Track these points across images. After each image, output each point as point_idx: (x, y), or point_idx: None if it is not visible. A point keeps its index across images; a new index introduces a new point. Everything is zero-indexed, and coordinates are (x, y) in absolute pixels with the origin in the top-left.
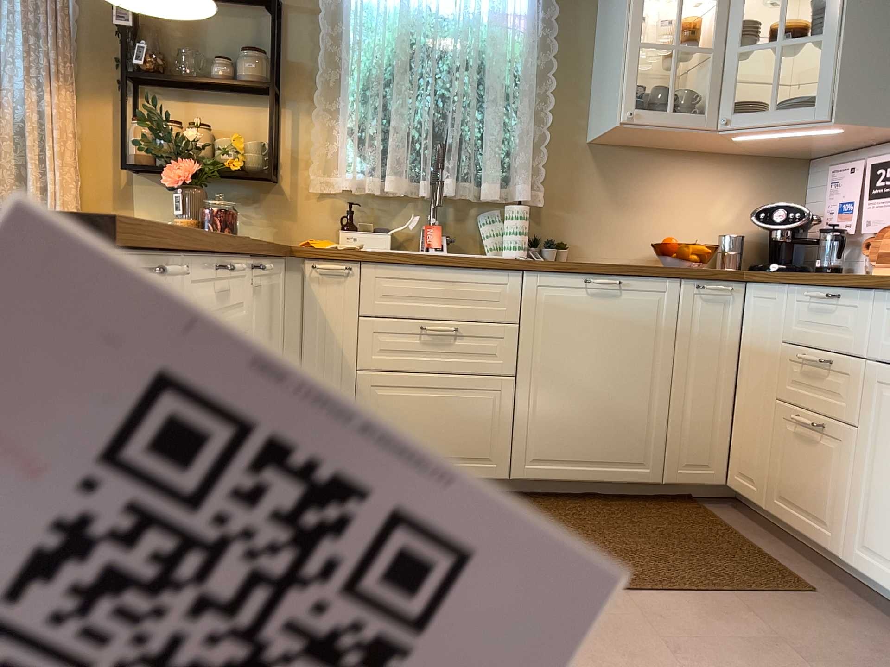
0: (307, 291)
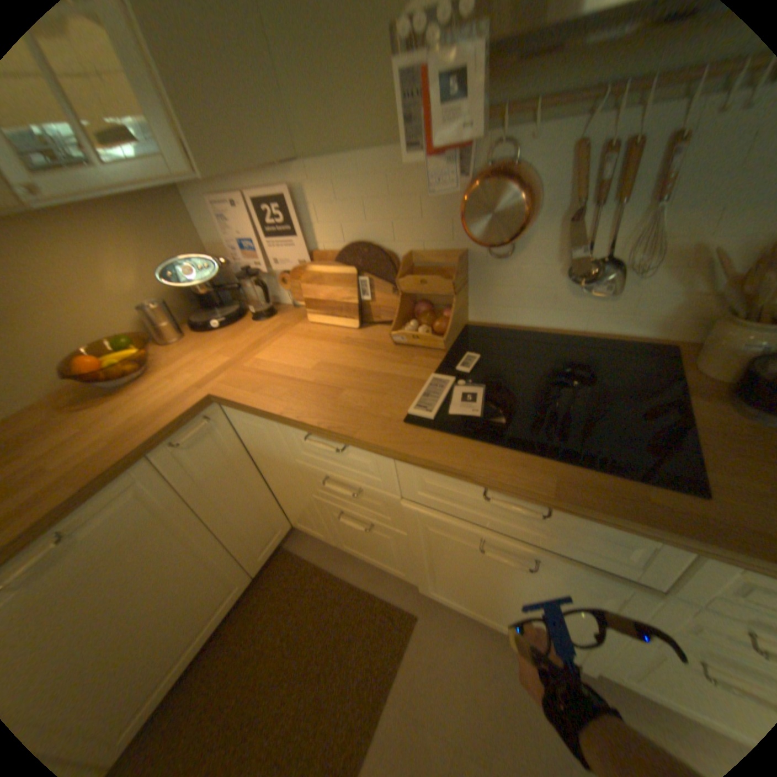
0: None
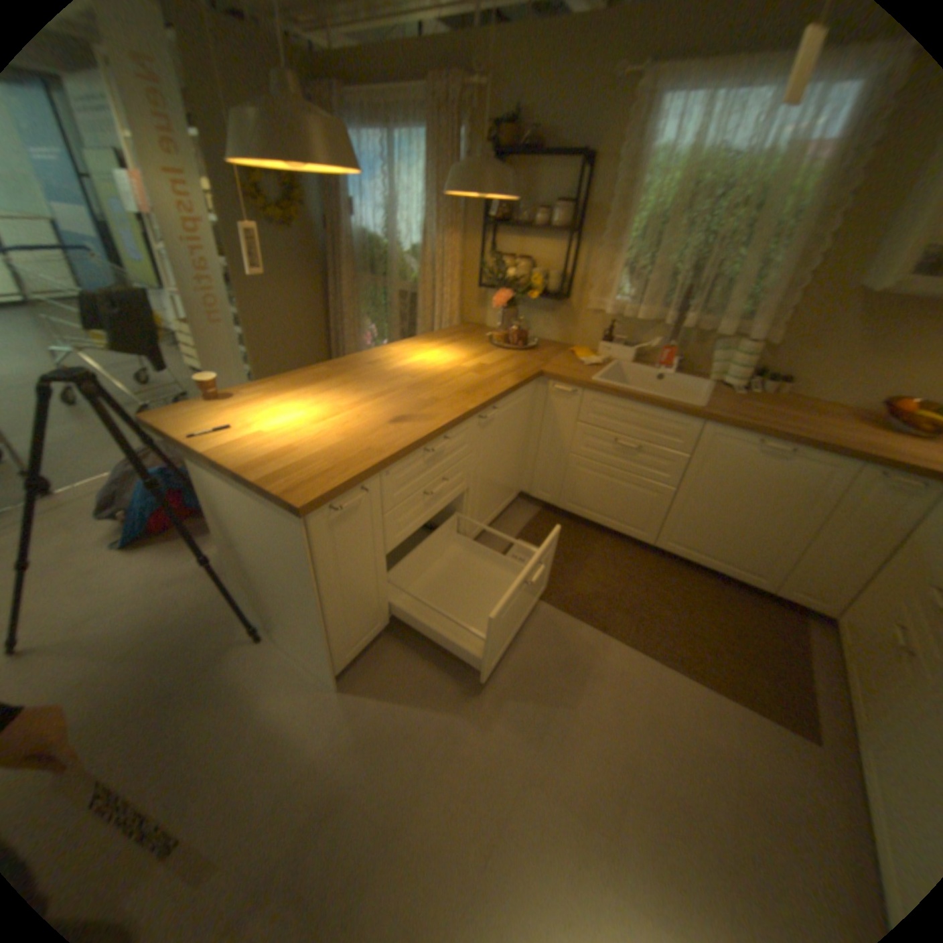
0: (549, 399)
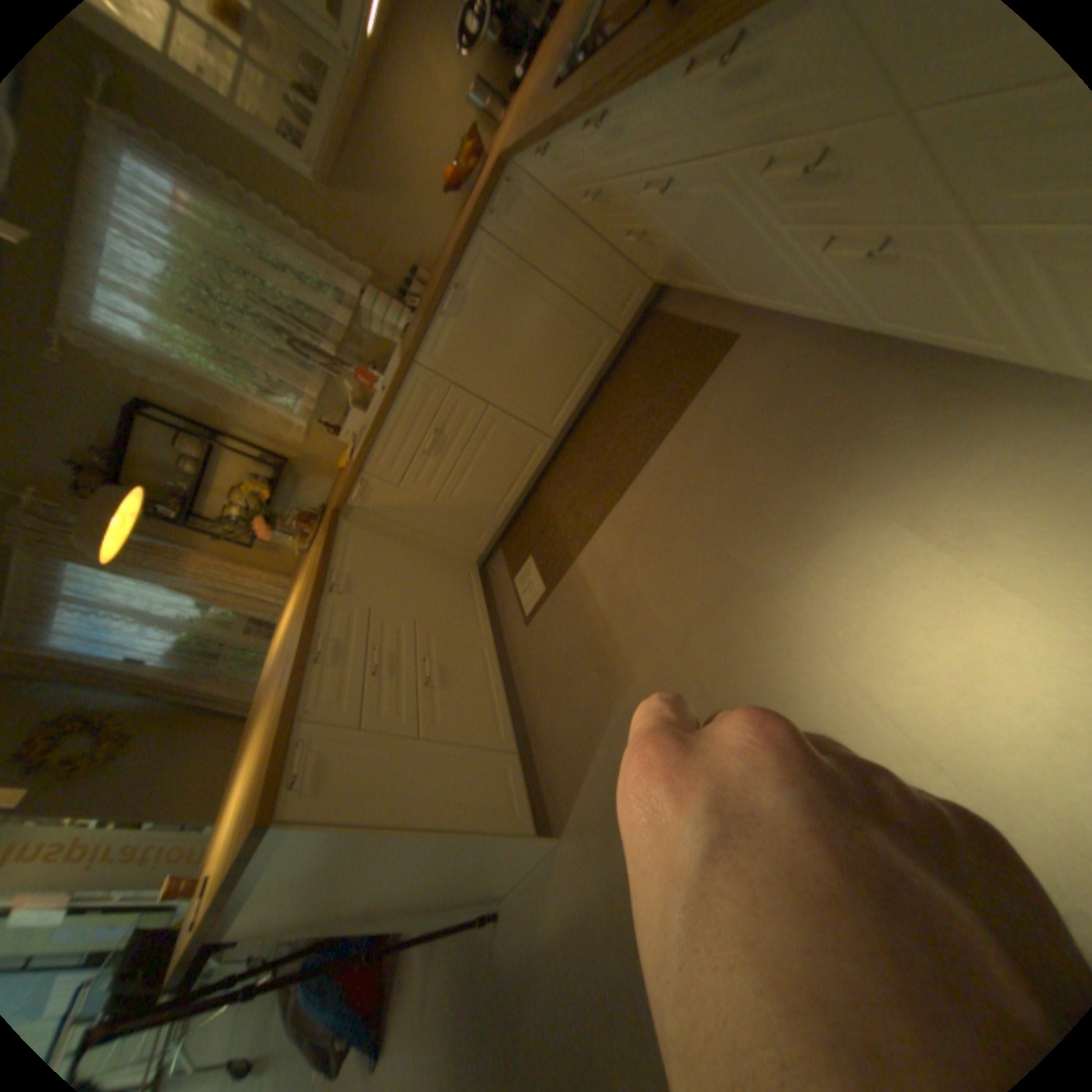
0: (370, 509)
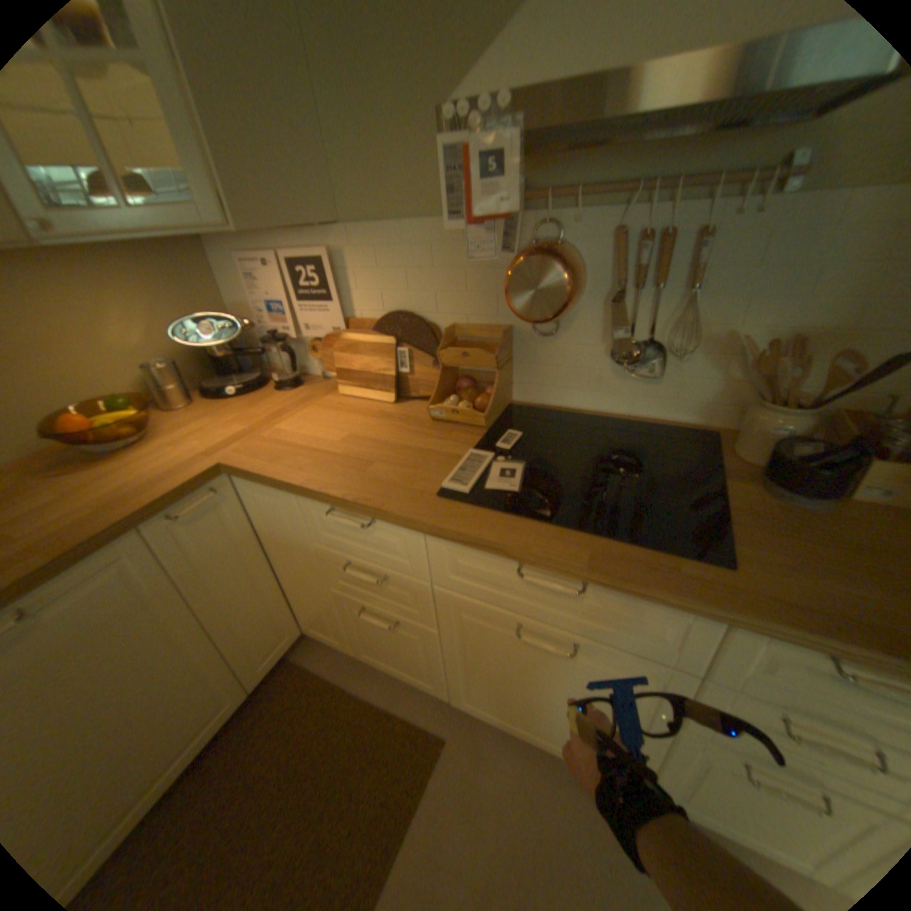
0: None
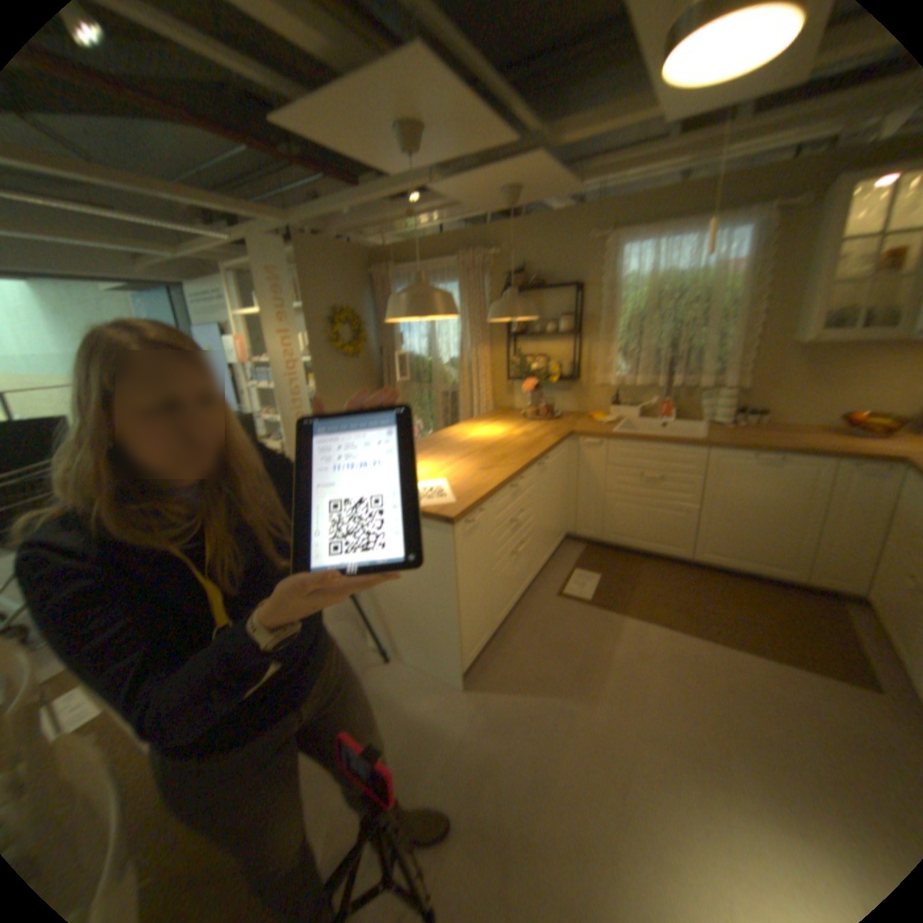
0: (581, 451)
